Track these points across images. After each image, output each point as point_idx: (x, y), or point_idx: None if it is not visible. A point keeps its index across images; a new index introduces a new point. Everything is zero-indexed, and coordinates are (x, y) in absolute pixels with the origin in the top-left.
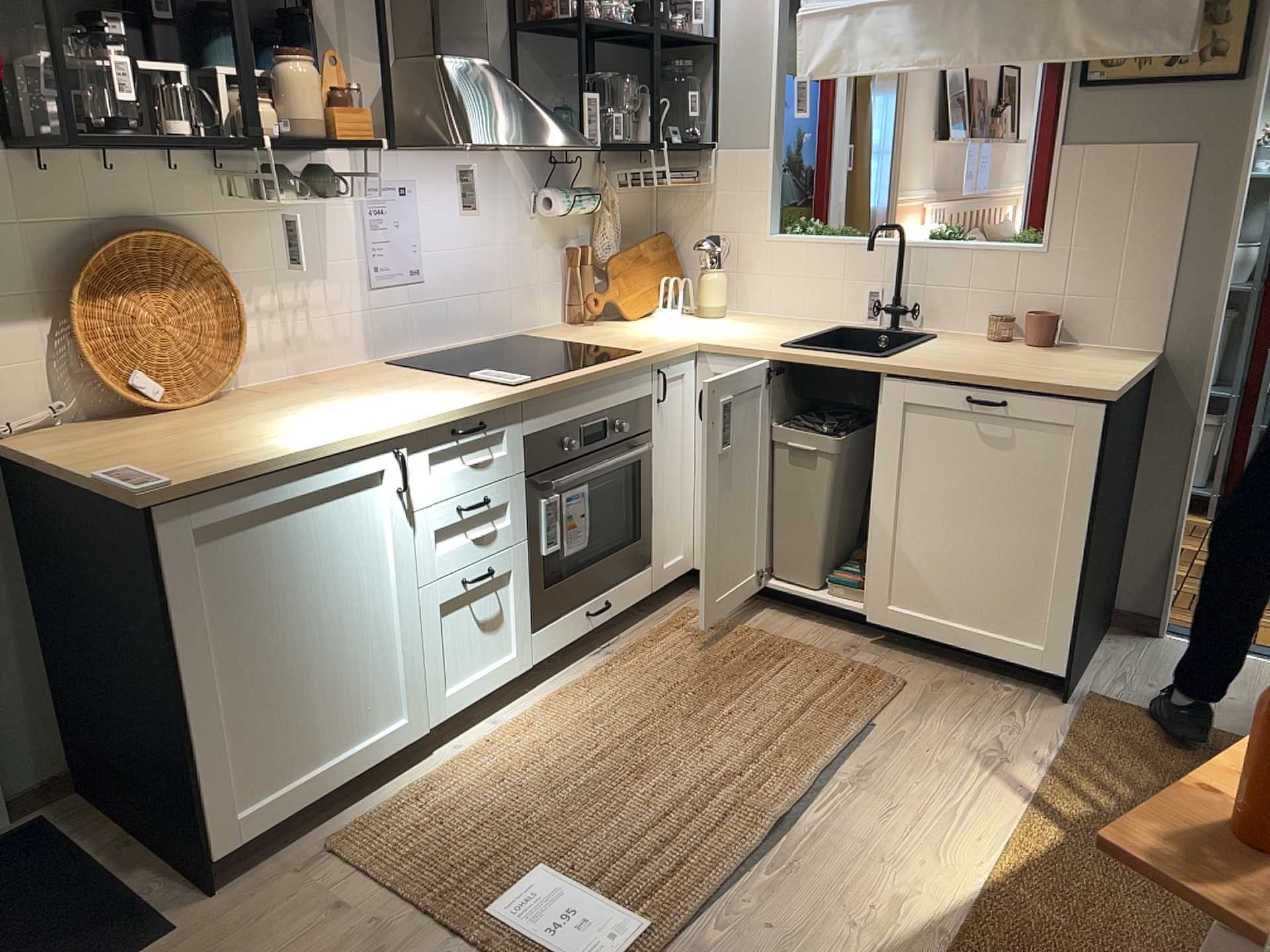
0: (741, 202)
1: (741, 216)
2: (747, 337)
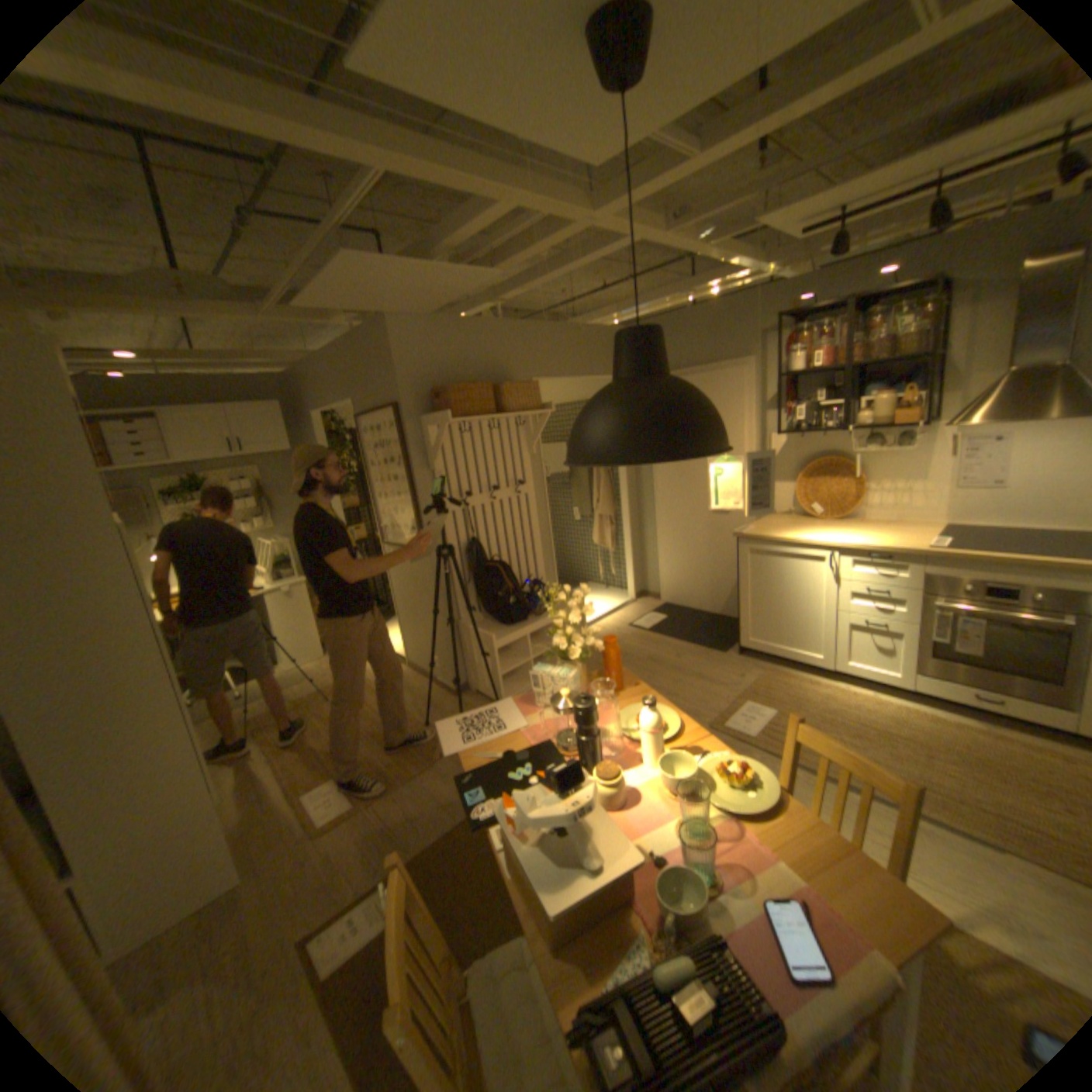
0: None
1: None
2: None
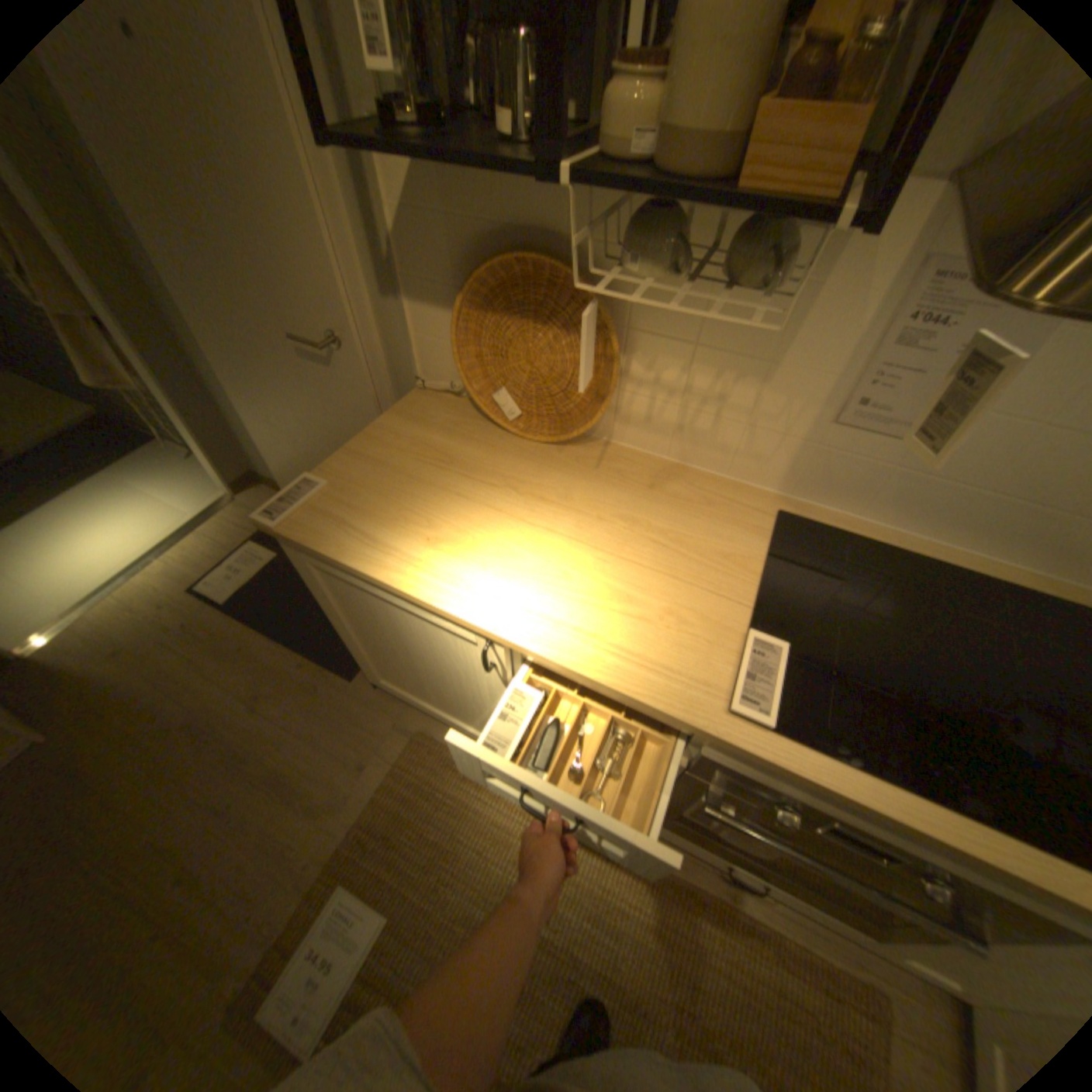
0: None
1: None
2: None
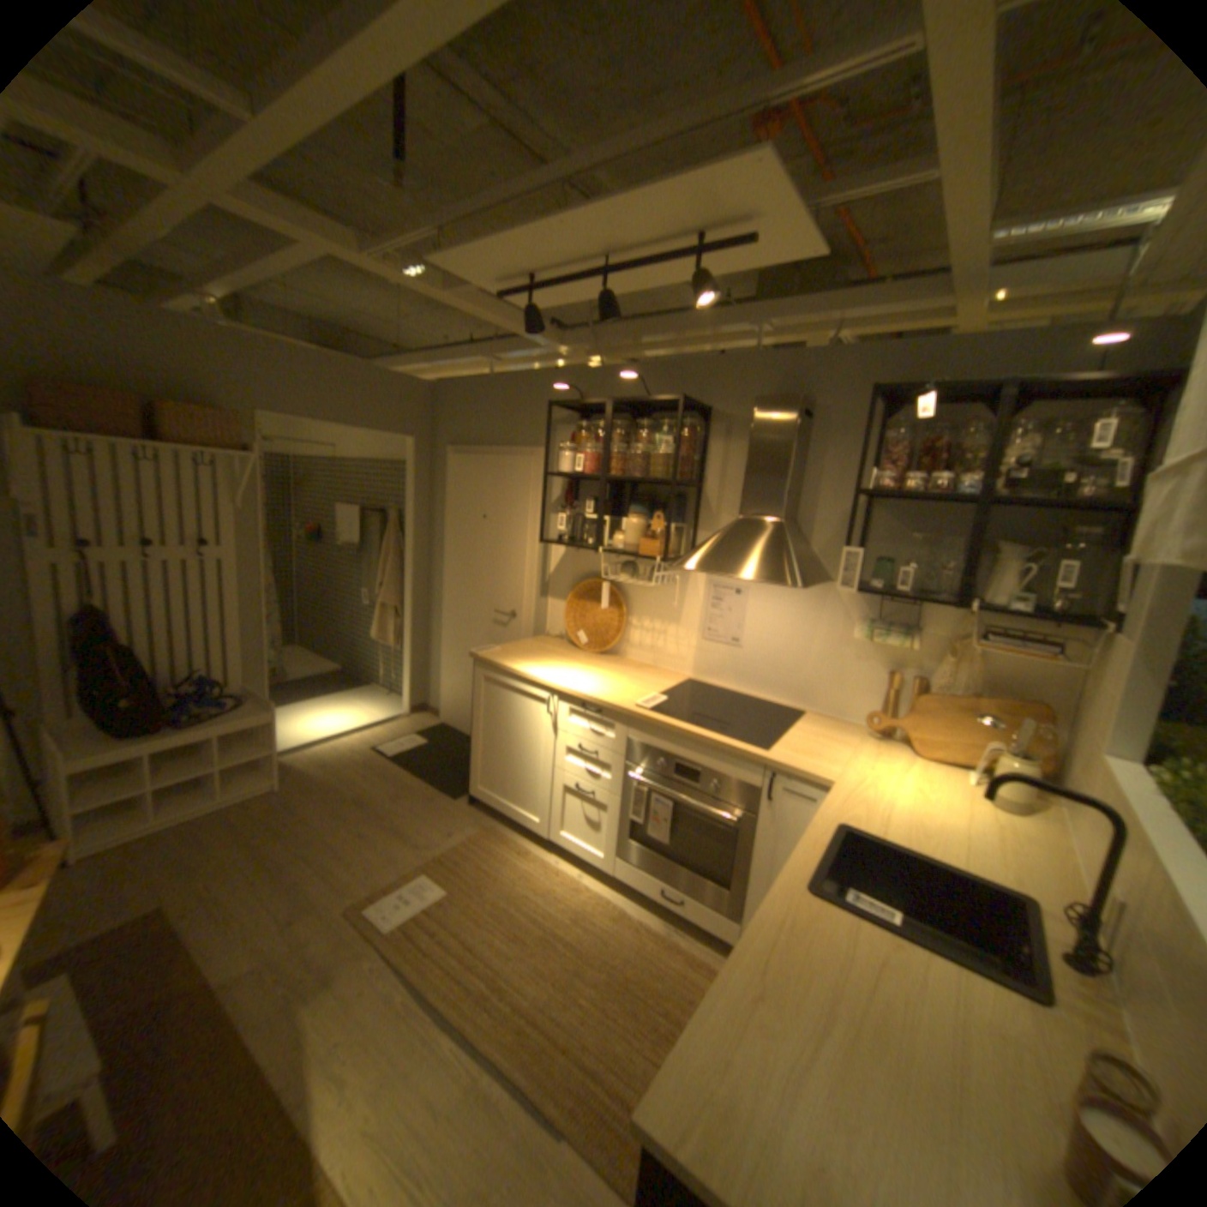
0: (1109, 704)
1: (1105, 720)
2: (885, 814)
